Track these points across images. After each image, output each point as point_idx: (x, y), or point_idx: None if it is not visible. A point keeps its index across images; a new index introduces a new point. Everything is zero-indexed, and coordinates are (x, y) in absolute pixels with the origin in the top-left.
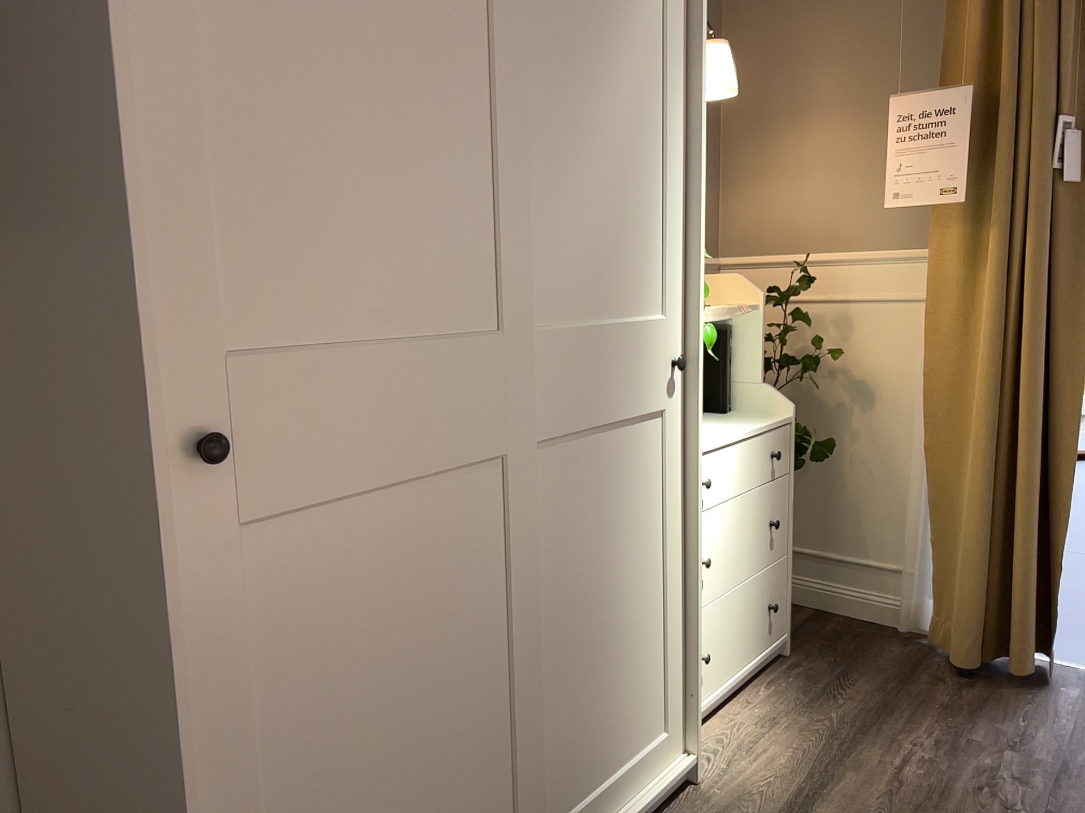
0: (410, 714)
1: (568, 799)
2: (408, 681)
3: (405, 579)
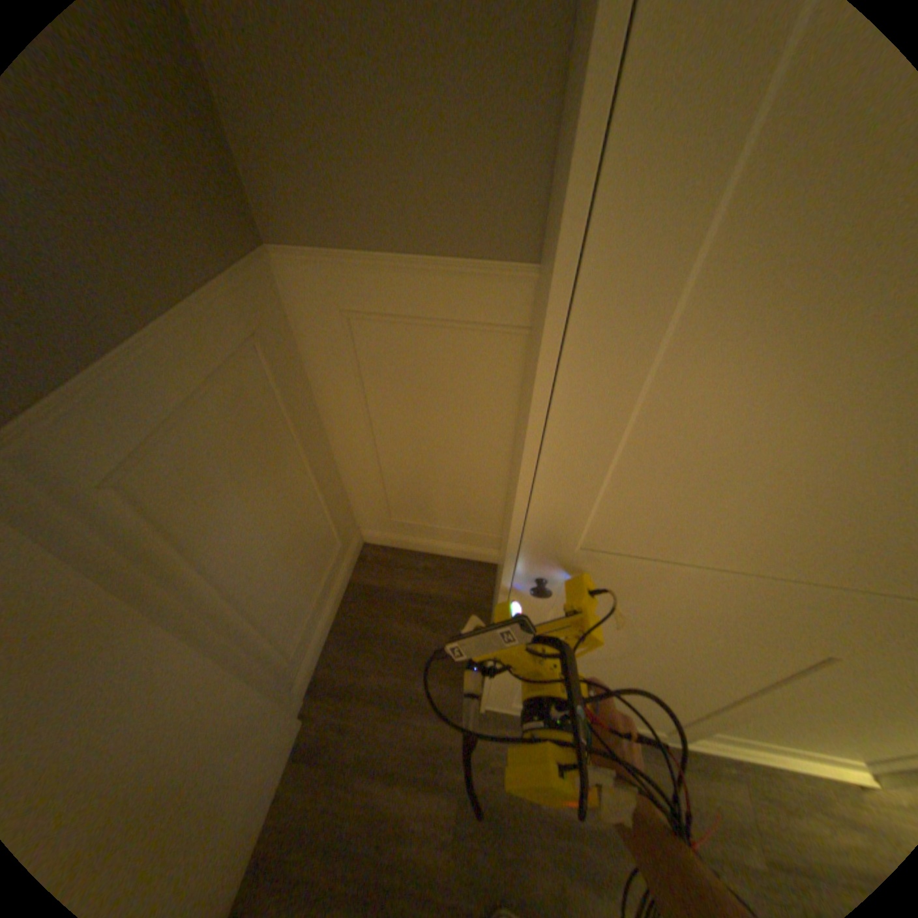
0: (633, 684)
1: (736, 735)
2: (641, 678)
3: (669, 657)
